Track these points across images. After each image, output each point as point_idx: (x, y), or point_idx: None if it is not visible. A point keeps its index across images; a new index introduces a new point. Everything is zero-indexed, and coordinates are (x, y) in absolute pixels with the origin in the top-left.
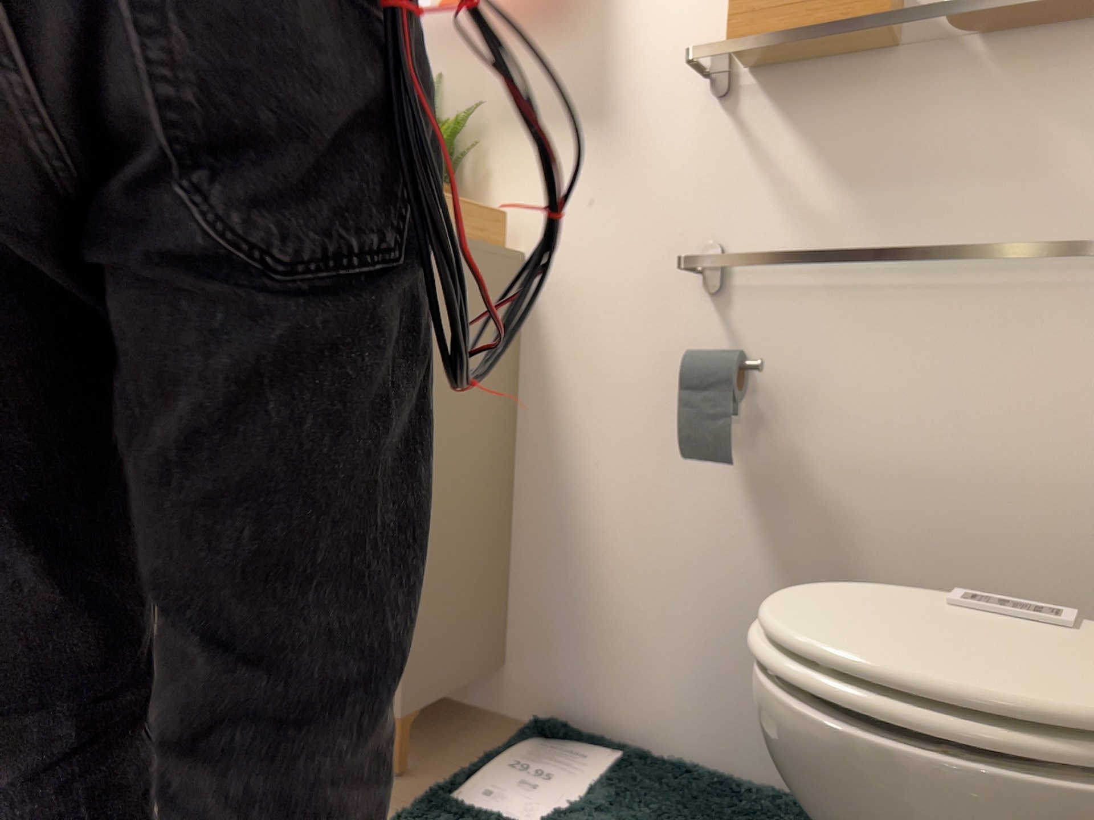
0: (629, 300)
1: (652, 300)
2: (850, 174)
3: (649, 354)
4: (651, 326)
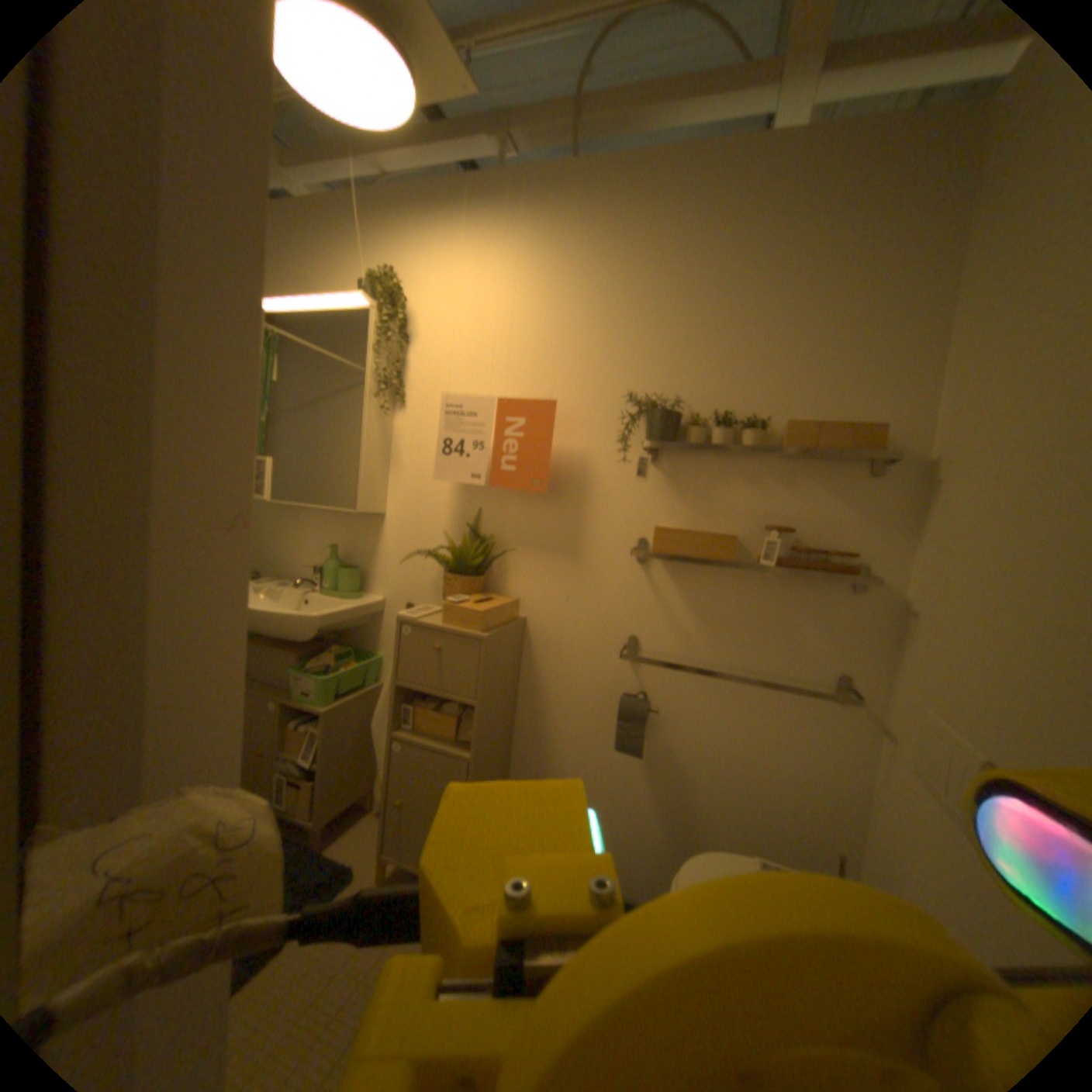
0: (586, 654)
1: (600, 657)
2: (709, 616)
3: (596, 685)
4: (598, 671)
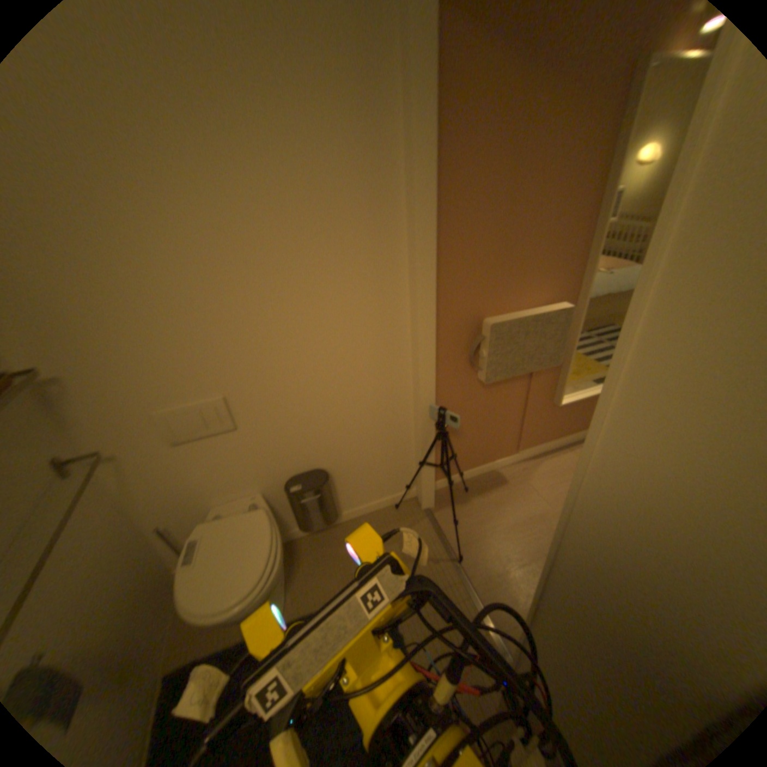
0: None
1: None
2: None
3: None
4: None
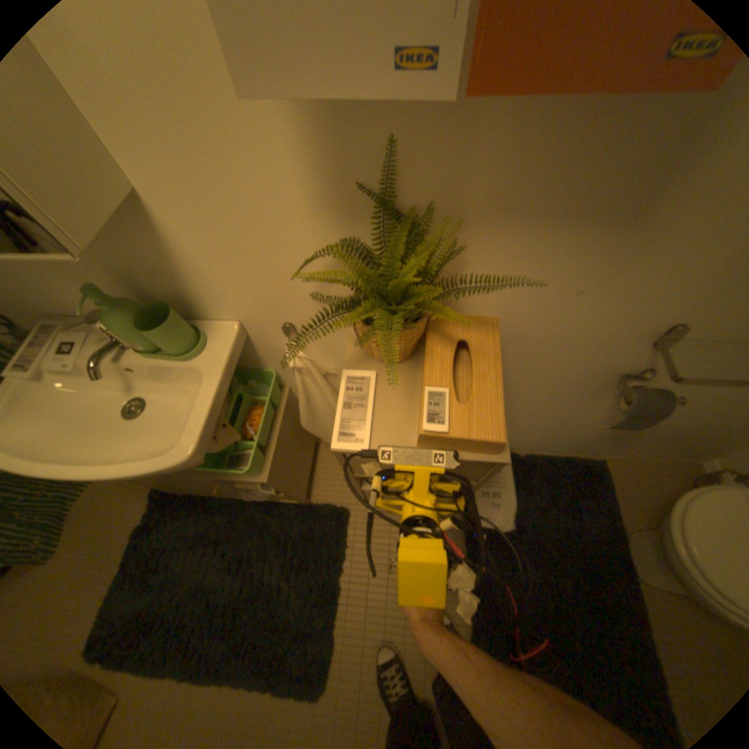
0: (585, 347)
1: (605, 347)
2: None
3: (584, 369)
4: (594, 359)
